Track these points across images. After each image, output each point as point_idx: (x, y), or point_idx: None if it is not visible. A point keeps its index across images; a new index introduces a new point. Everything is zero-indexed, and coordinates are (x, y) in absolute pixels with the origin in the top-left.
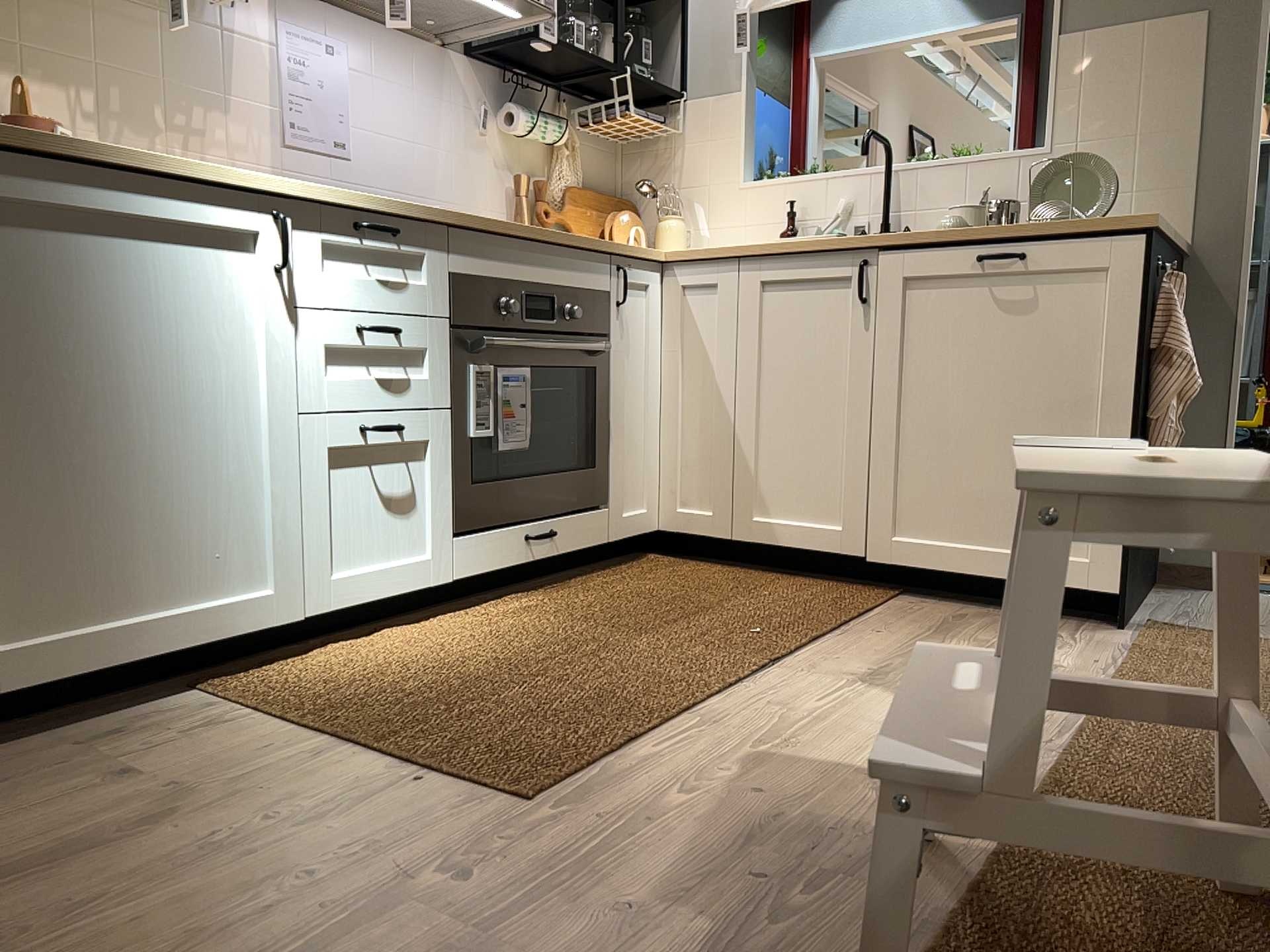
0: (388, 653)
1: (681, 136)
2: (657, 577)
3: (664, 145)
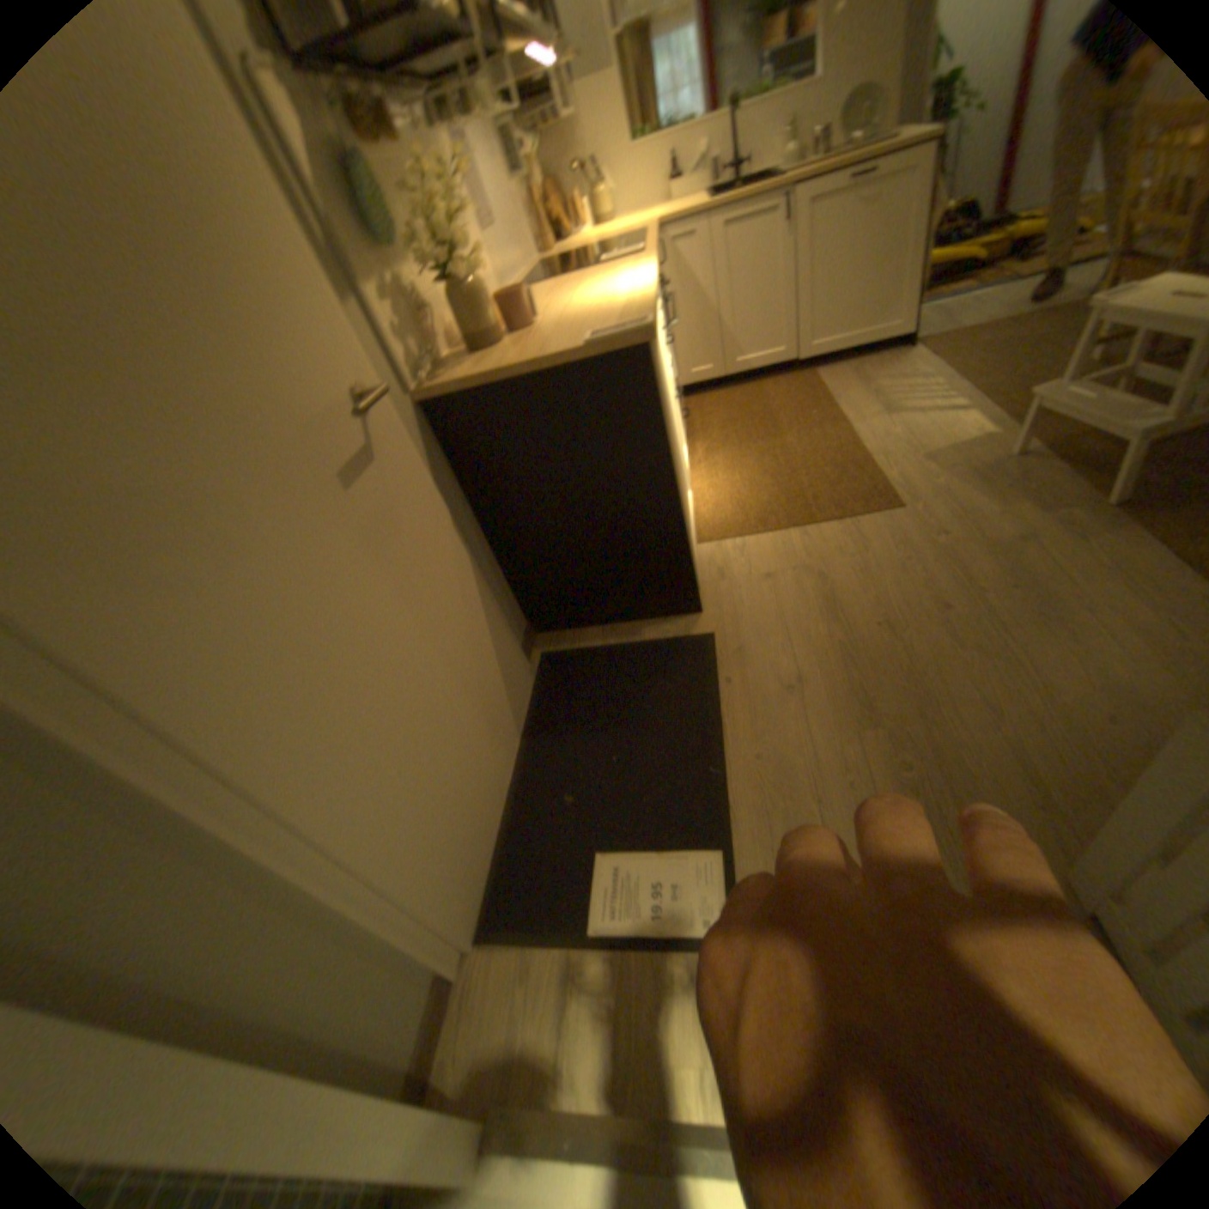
0: (719, 493)
1: (575, 113)
2: (713, 409)
3: (562, 124)
